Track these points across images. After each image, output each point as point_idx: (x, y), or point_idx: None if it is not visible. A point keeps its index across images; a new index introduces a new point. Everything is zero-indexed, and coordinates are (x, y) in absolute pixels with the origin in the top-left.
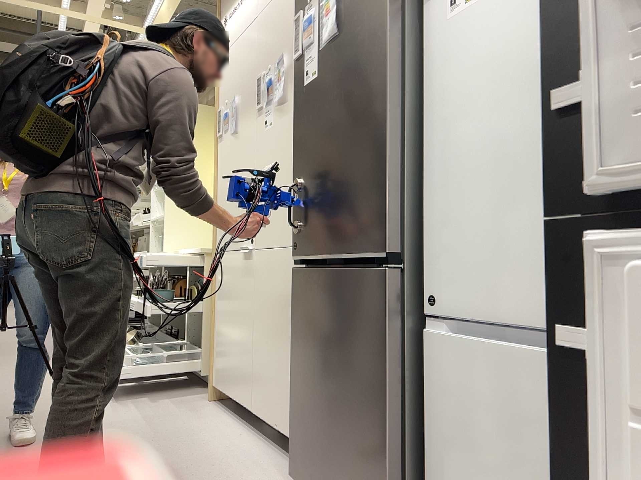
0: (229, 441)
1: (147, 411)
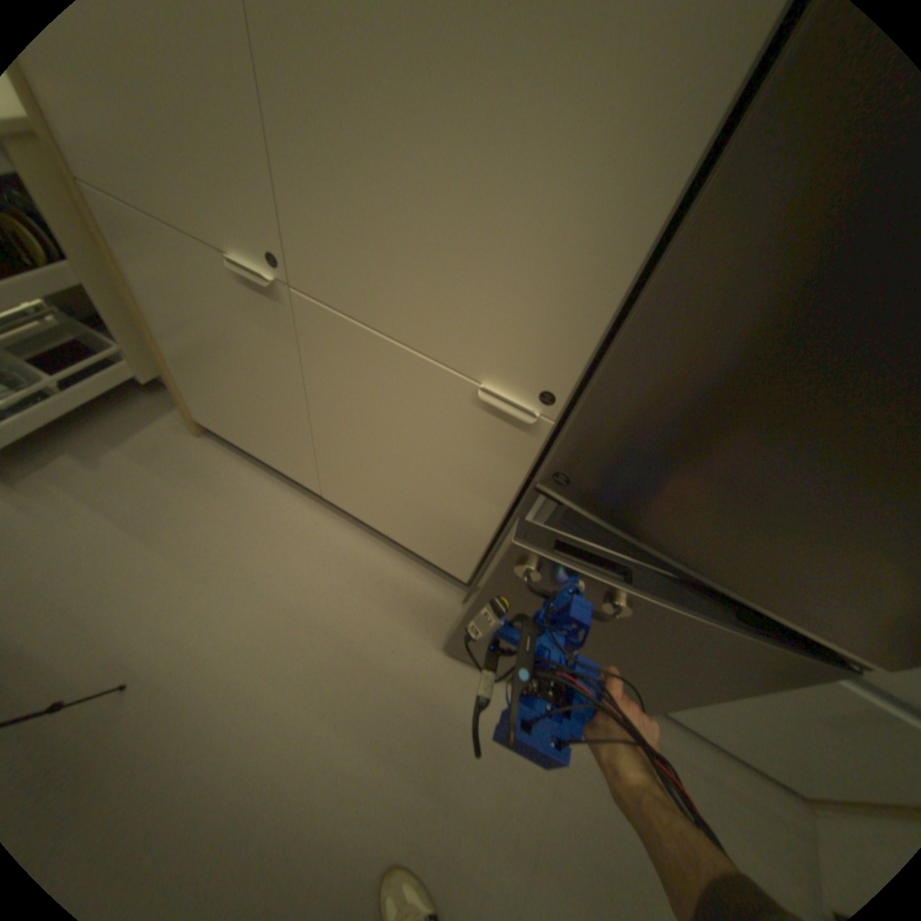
0: (310, 545)
1: (106, 502)
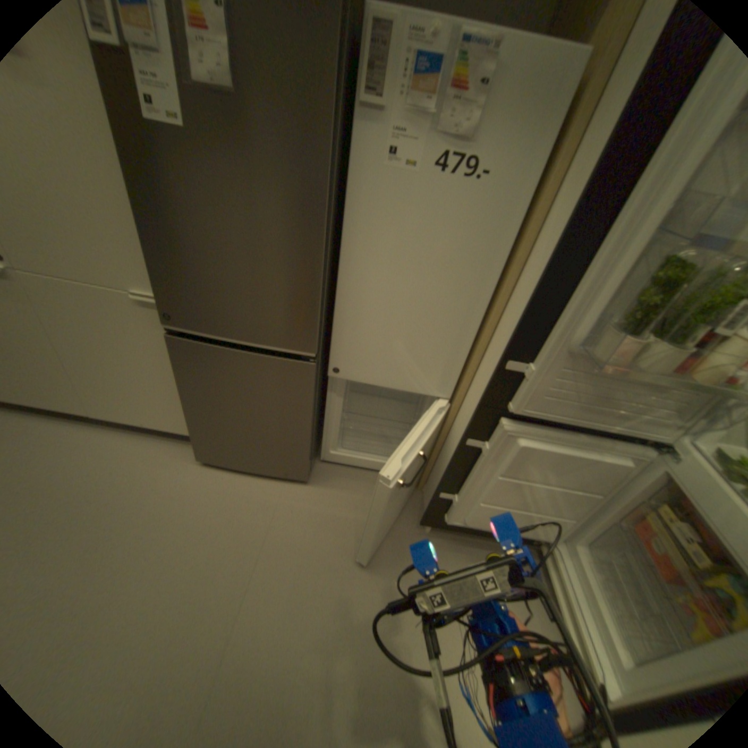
0: (85, 450)
1: None
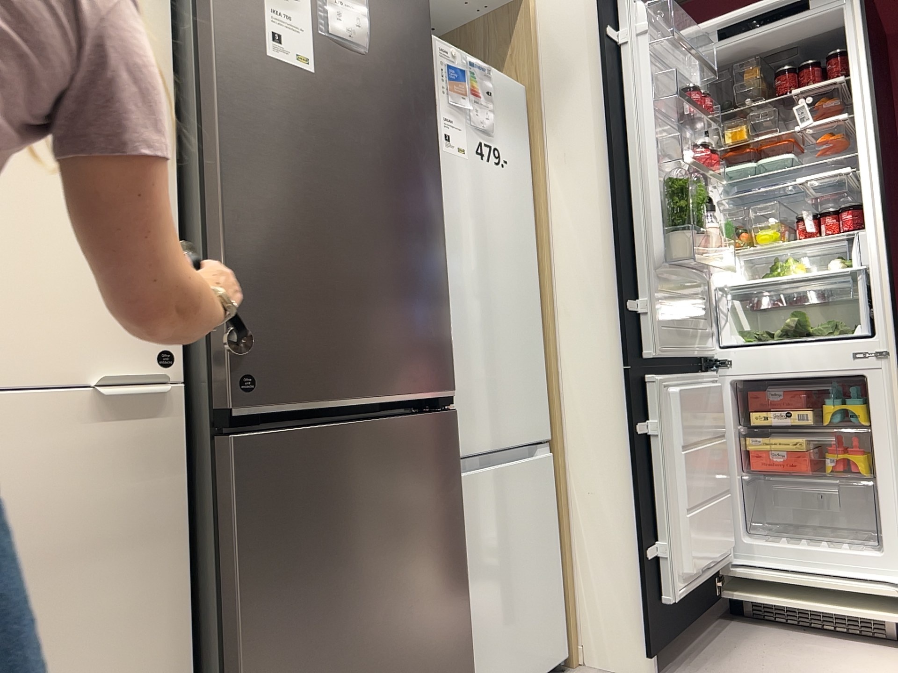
0: None
1: None
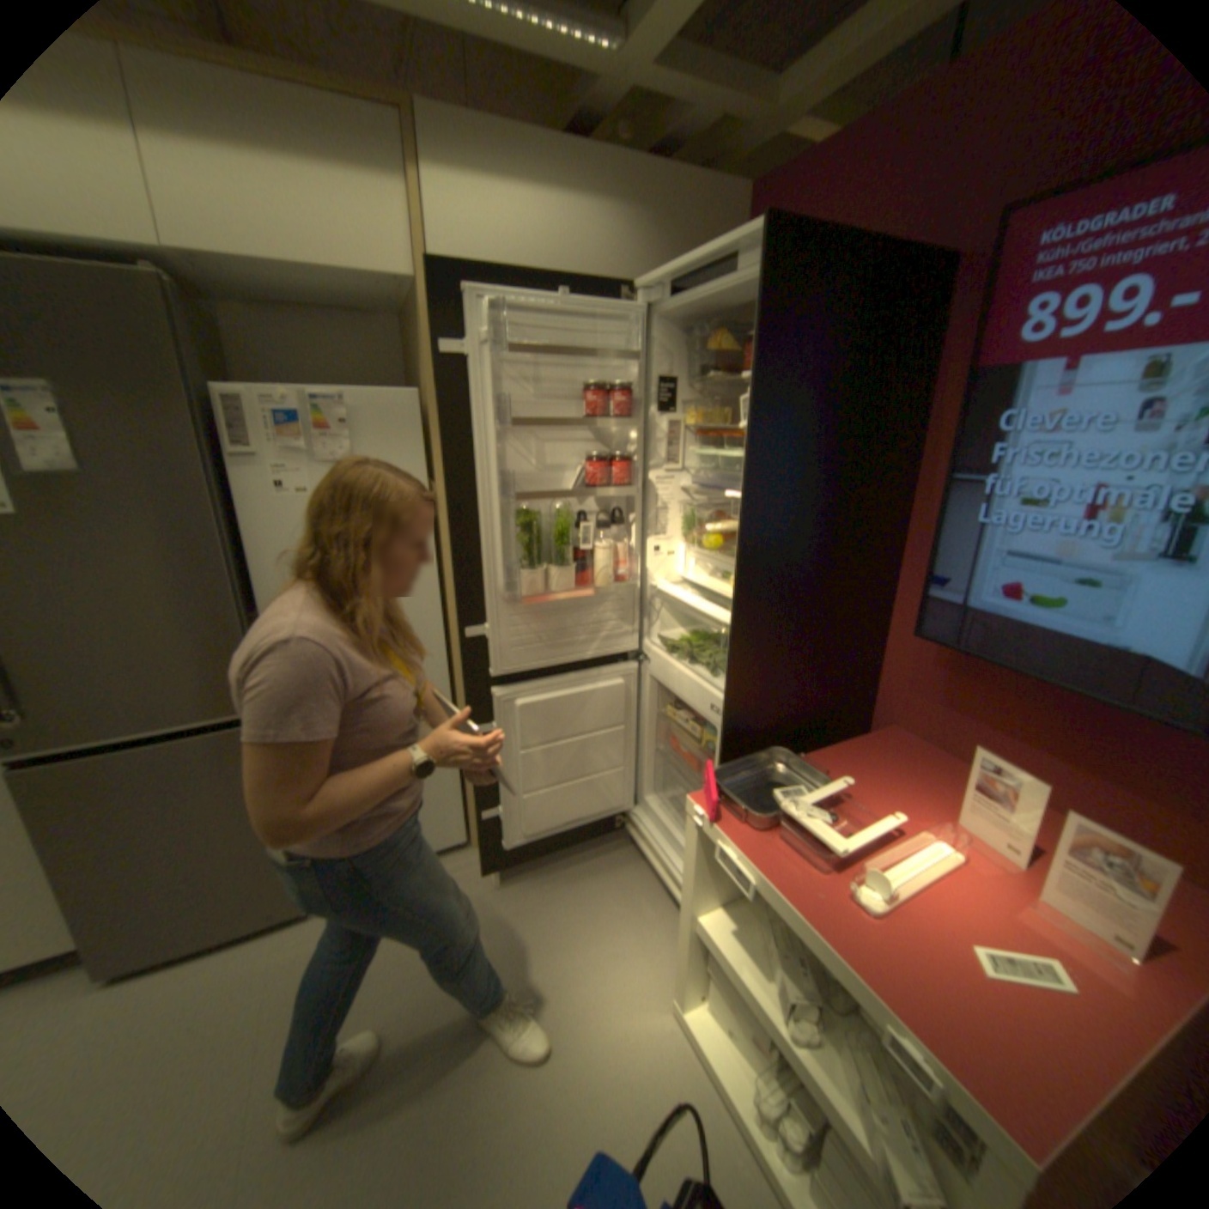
0: None
1: None
